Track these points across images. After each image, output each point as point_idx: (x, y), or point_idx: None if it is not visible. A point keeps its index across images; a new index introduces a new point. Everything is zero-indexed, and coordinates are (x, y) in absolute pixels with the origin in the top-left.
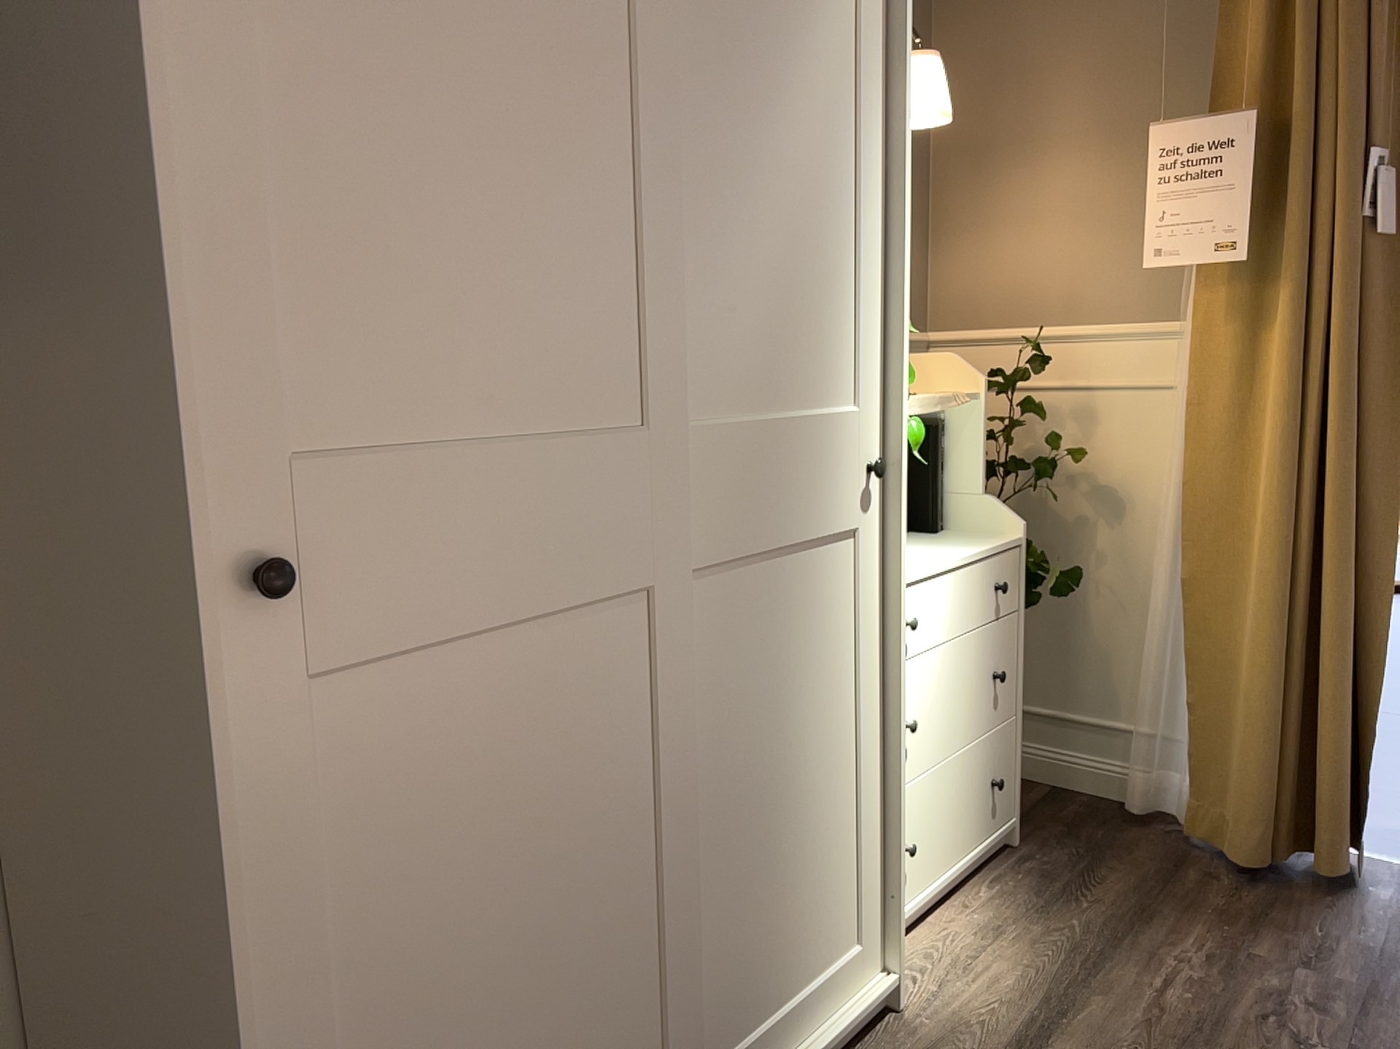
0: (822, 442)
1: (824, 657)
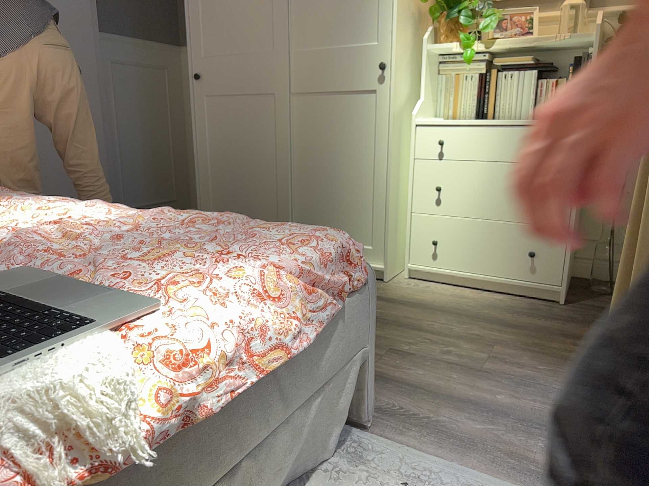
0: (355, 55)
1: (356, 135)
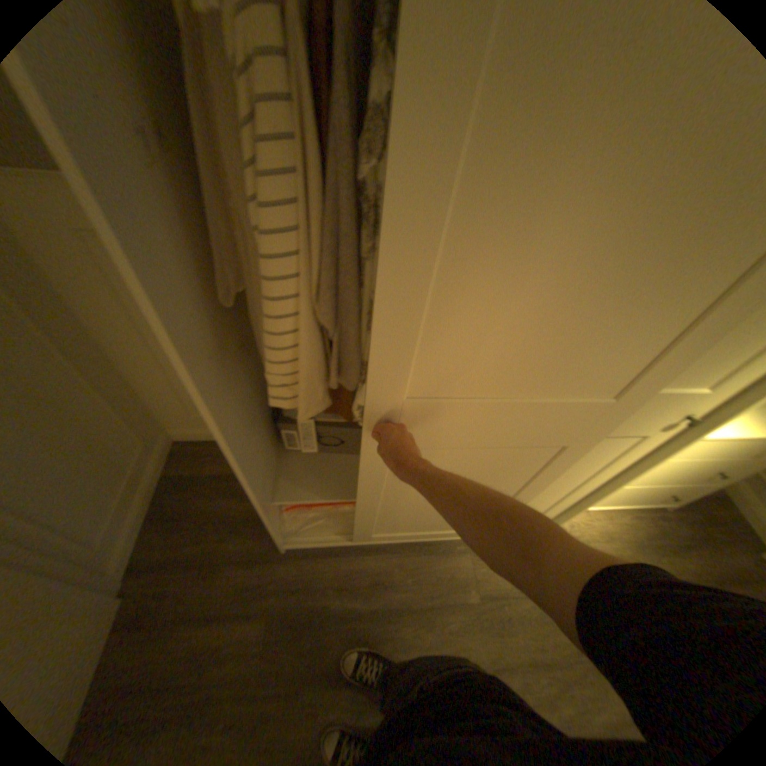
0: (656, 404)
1: (576, 468)
